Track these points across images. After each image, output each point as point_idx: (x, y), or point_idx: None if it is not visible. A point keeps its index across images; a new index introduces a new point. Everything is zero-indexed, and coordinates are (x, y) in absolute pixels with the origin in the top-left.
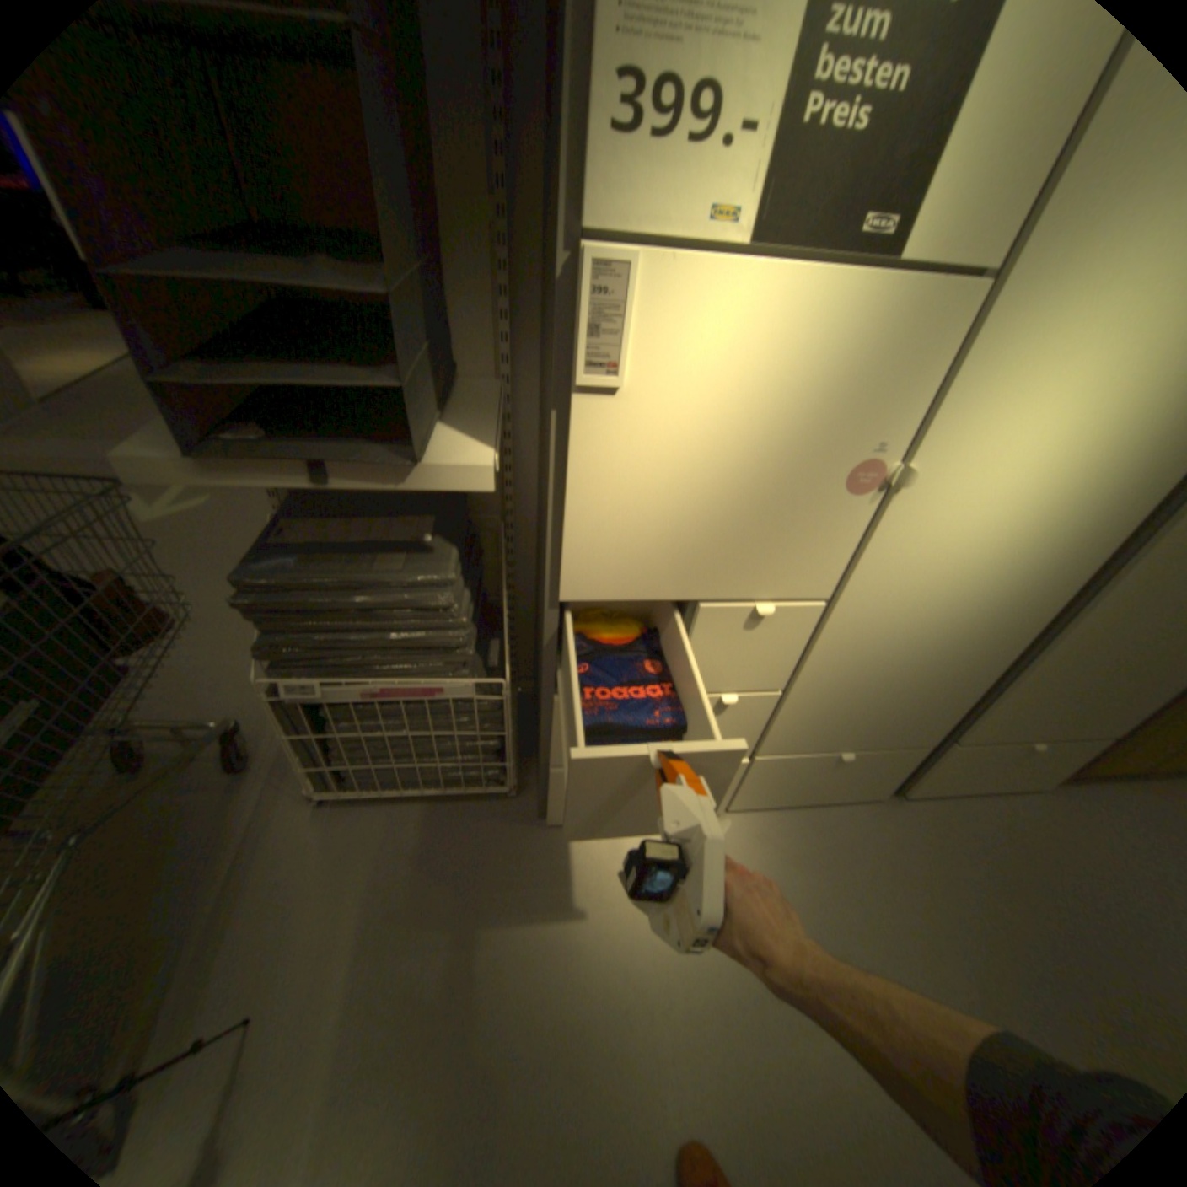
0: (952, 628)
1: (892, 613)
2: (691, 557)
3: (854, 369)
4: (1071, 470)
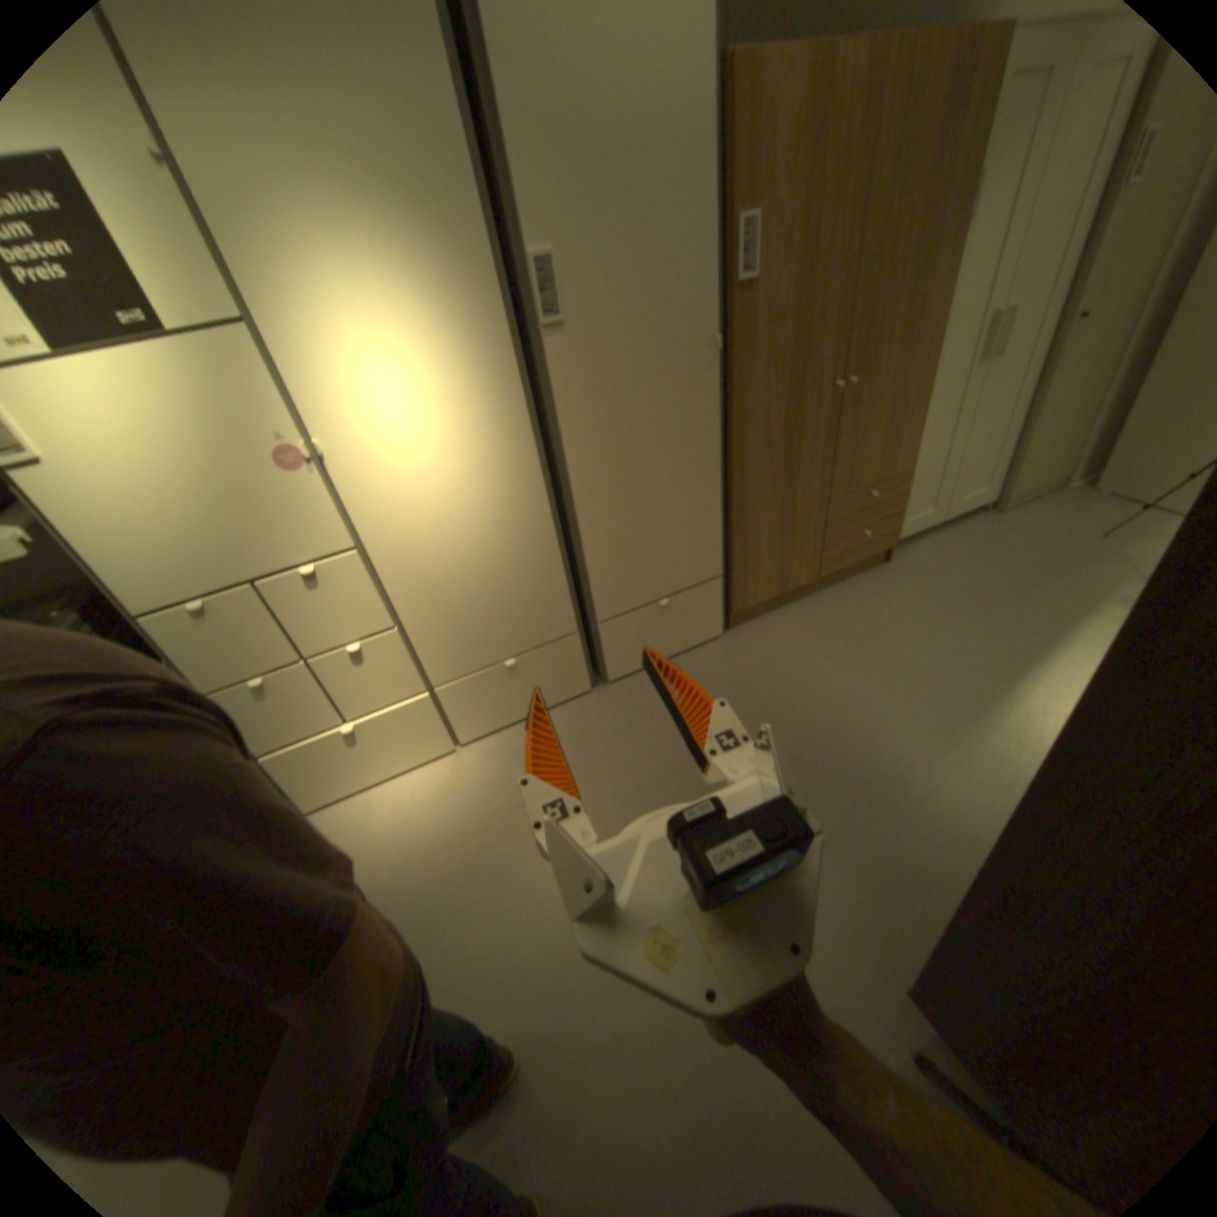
0: (478, 537)
1: (417, 541)
2: (211, 551)
3: (204, 398)
4: (436, 410)
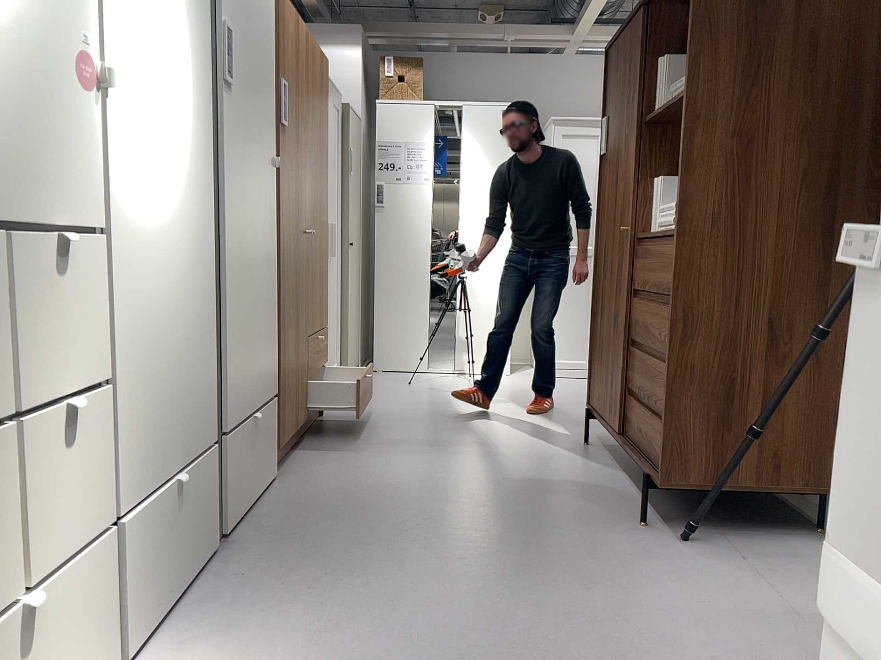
0: (174, 270)
1: (139, 250)
2: None
3: None
4: (170, 103)
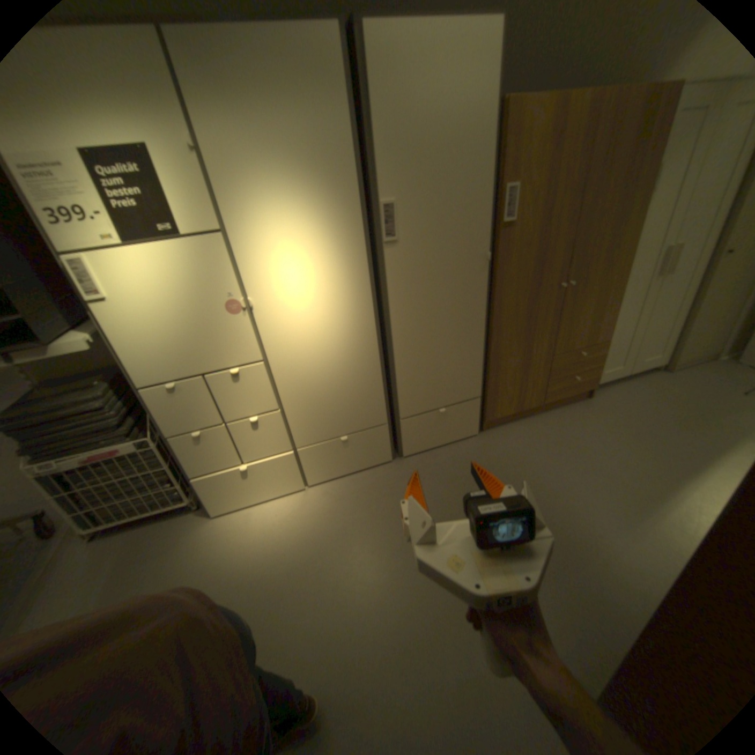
0: (333, 360)
1: (297, 360)
2: (183, 356)
3: (193, 271)
4: (317, 285)
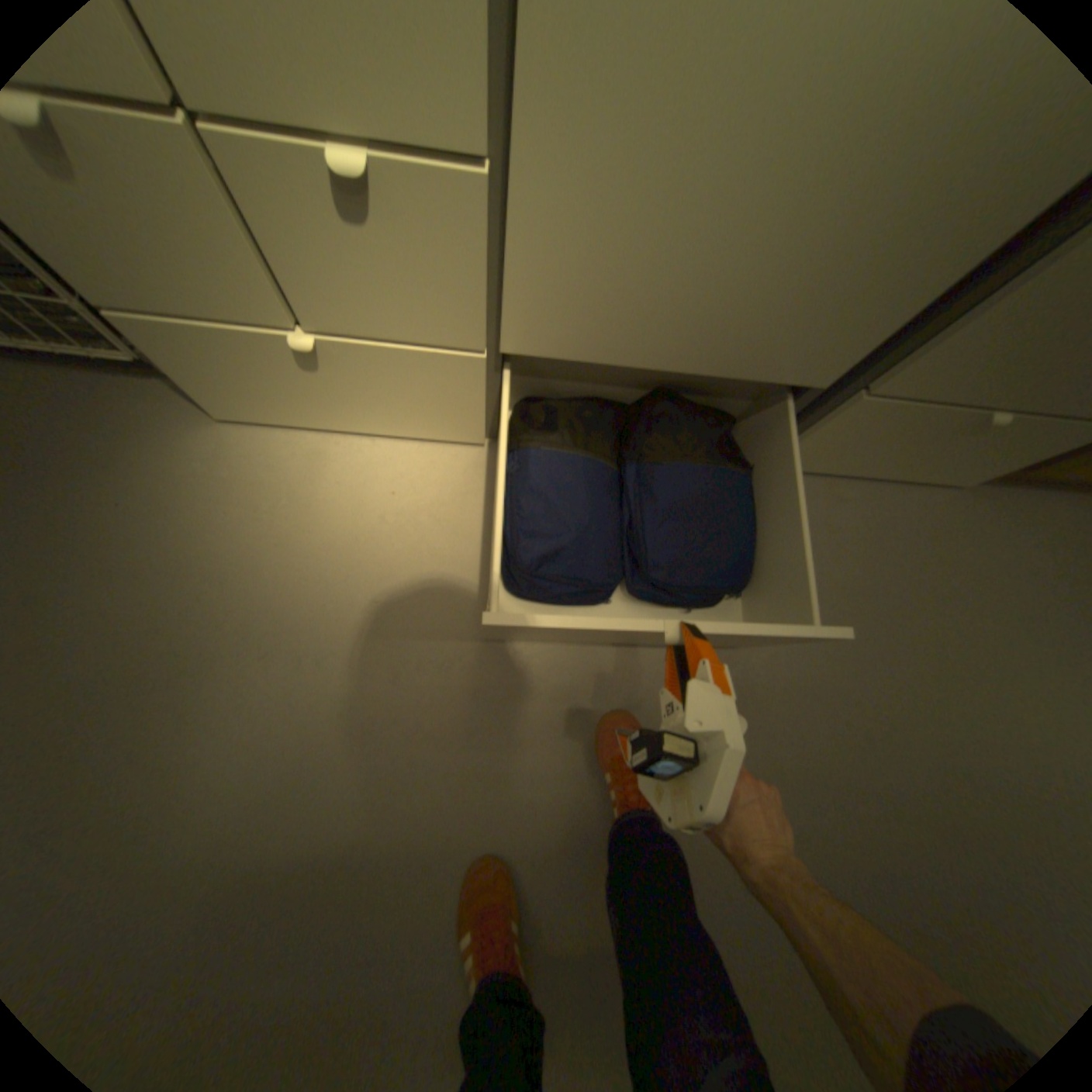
0: None
1: None
2: None
3: None
4: None
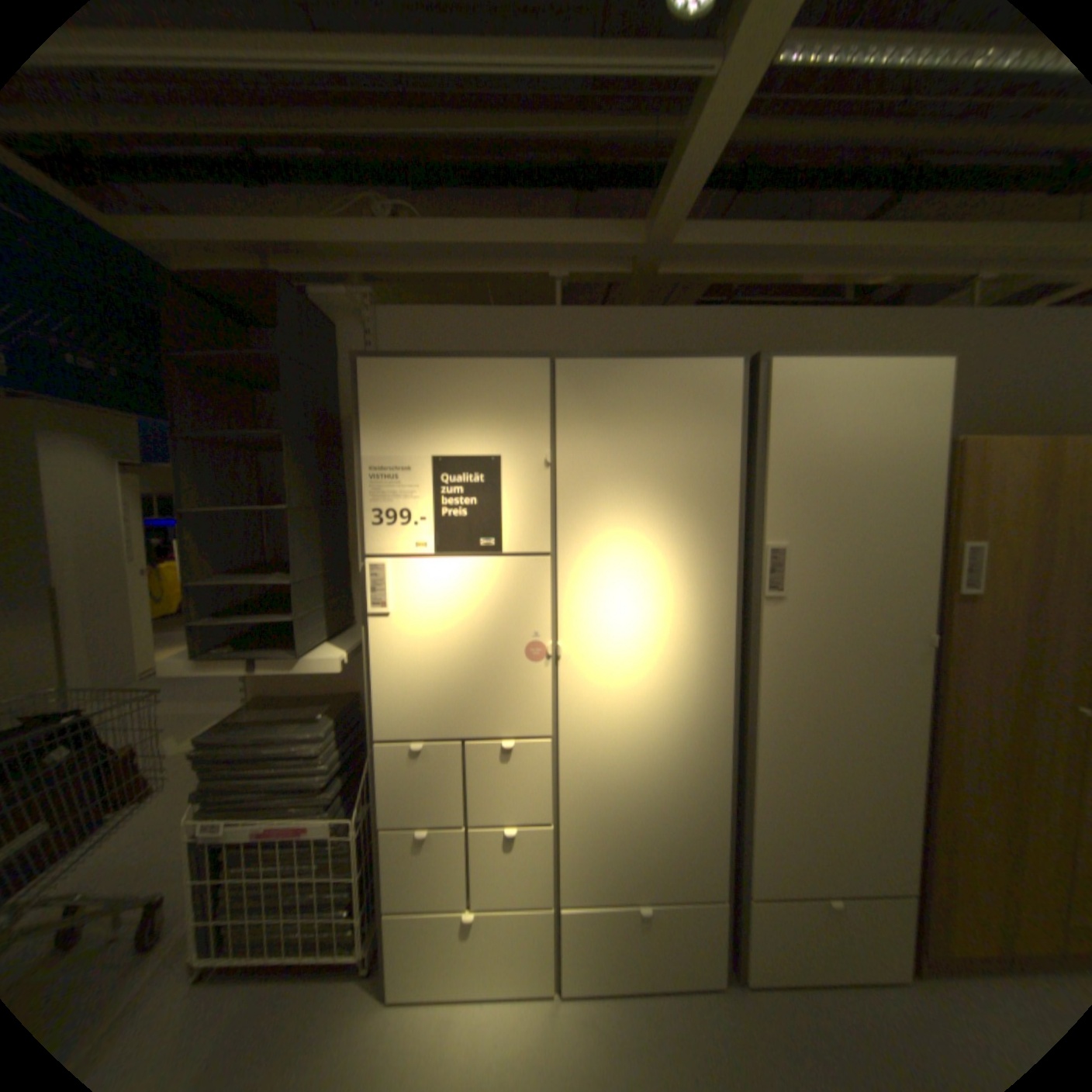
0: (656, 760)
1: (602, 747)
2: (449, 706)
3: (502, 597)
4: (658, 641)
